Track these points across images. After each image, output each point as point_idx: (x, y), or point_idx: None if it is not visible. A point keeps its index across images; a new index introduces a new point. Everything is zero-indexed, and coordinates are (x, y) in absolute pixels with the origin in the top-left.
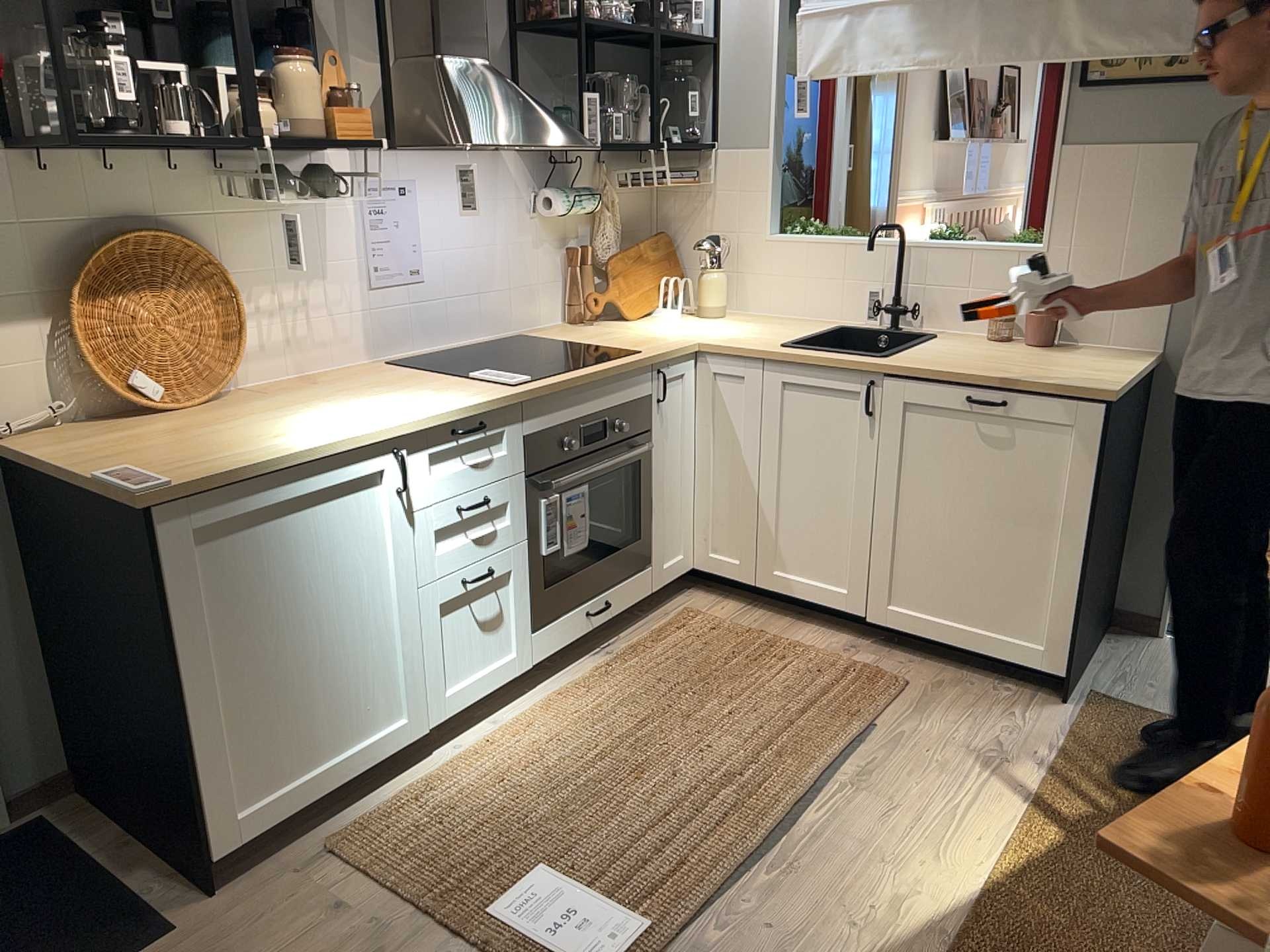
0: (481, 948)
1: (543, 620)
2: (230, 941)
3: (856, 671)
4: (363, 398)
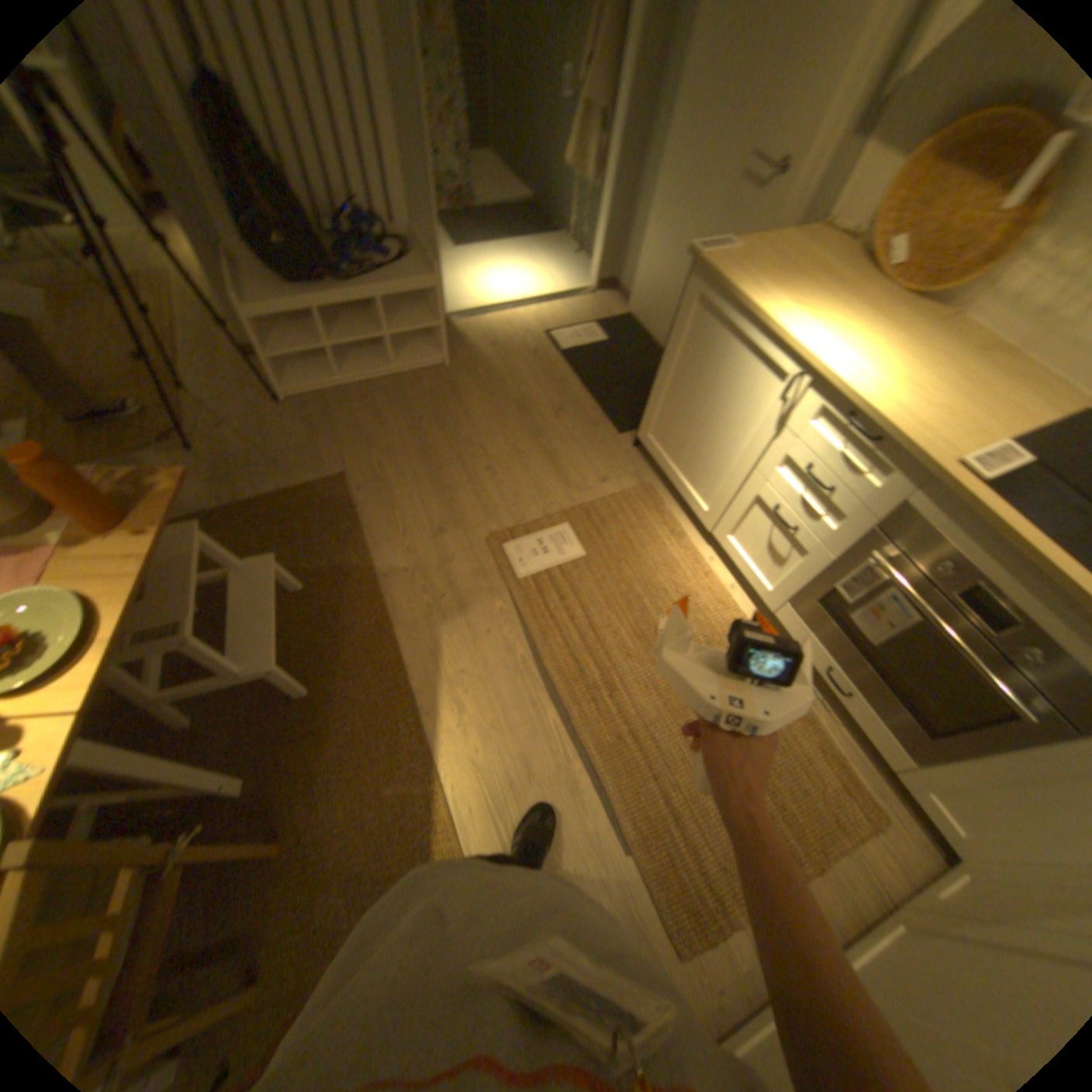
0: (549, 515)
1: (814, 621)
2: (604, 447)
3: (714, 911)
4: (922, 362)
